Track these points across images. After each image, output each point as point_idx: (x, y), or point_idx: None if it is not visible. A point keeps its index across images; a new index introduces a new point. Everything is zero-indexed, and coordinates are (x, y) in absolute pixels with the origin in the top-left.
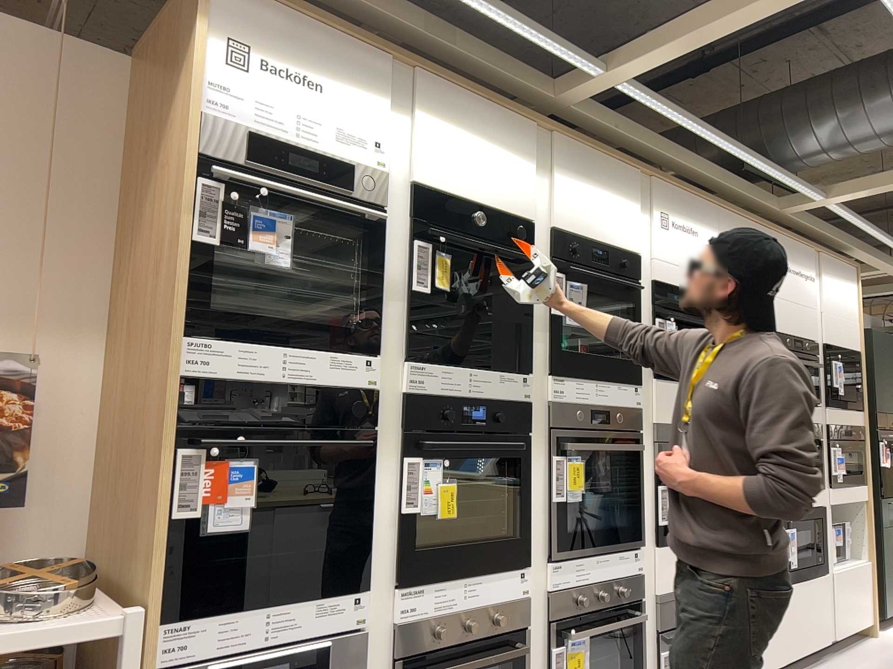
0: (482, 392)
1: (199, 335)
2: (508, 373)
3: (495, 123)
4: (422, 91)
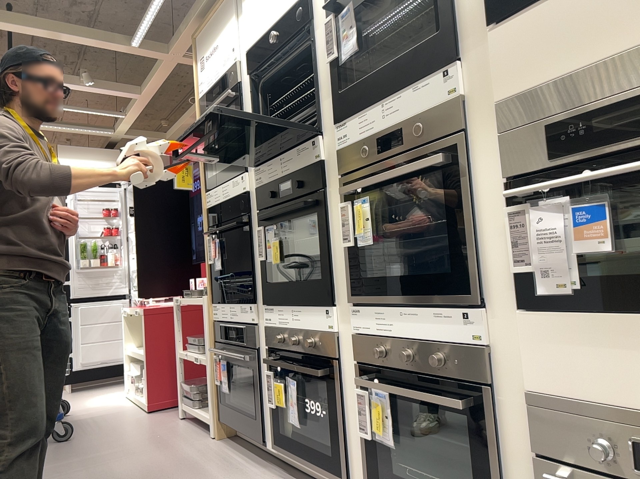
0: (288, 169)
1: (208, 191)
2: (302, 144)
3: None
4: None
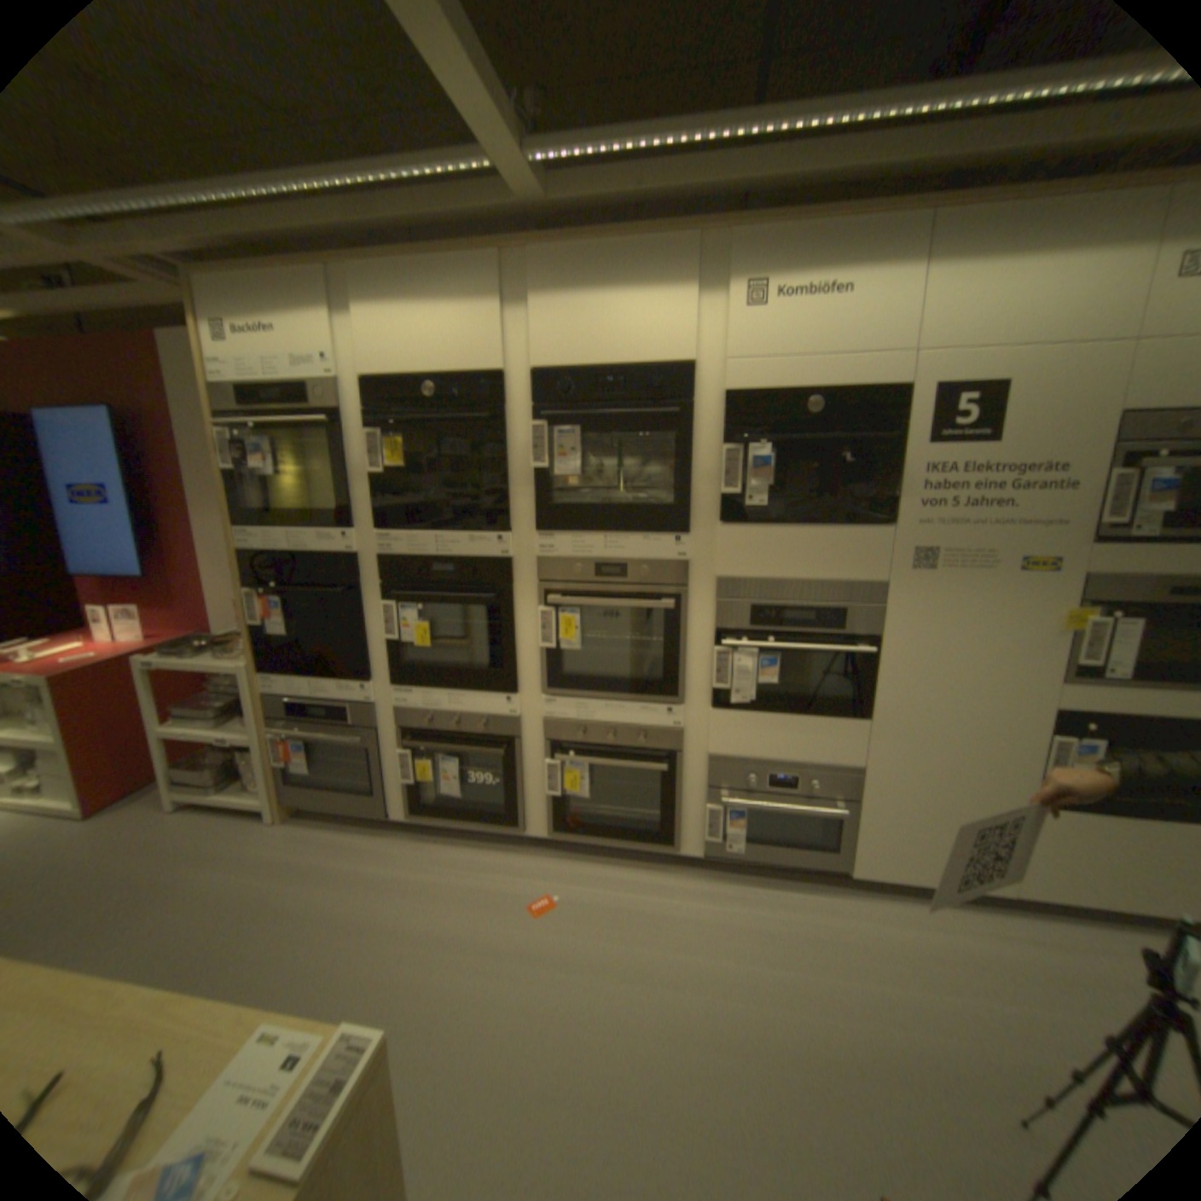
0: (451, 555)
1: (237, 528)
2: (480, 536)
3: (439, 267)
4: (349, 275)
